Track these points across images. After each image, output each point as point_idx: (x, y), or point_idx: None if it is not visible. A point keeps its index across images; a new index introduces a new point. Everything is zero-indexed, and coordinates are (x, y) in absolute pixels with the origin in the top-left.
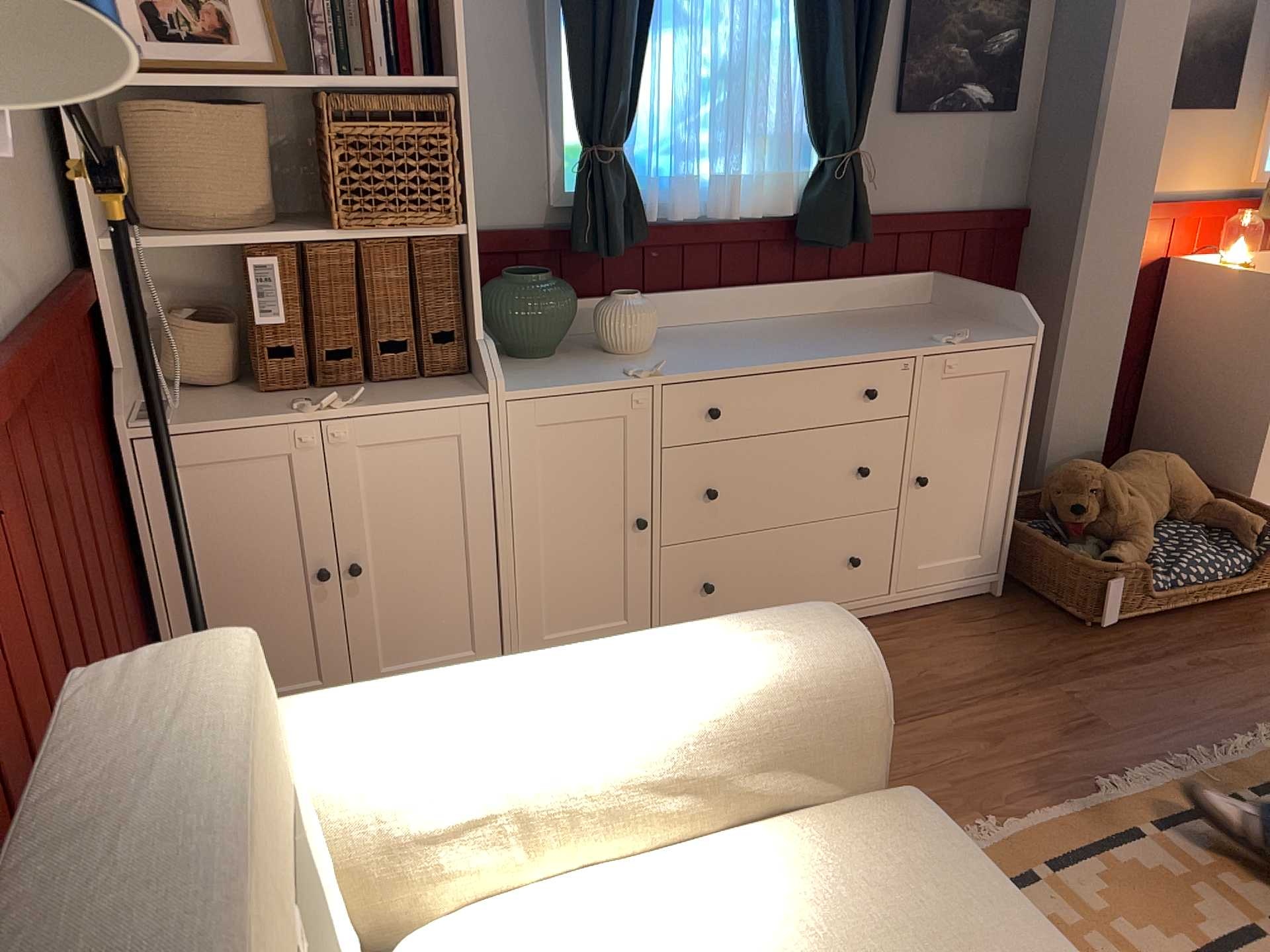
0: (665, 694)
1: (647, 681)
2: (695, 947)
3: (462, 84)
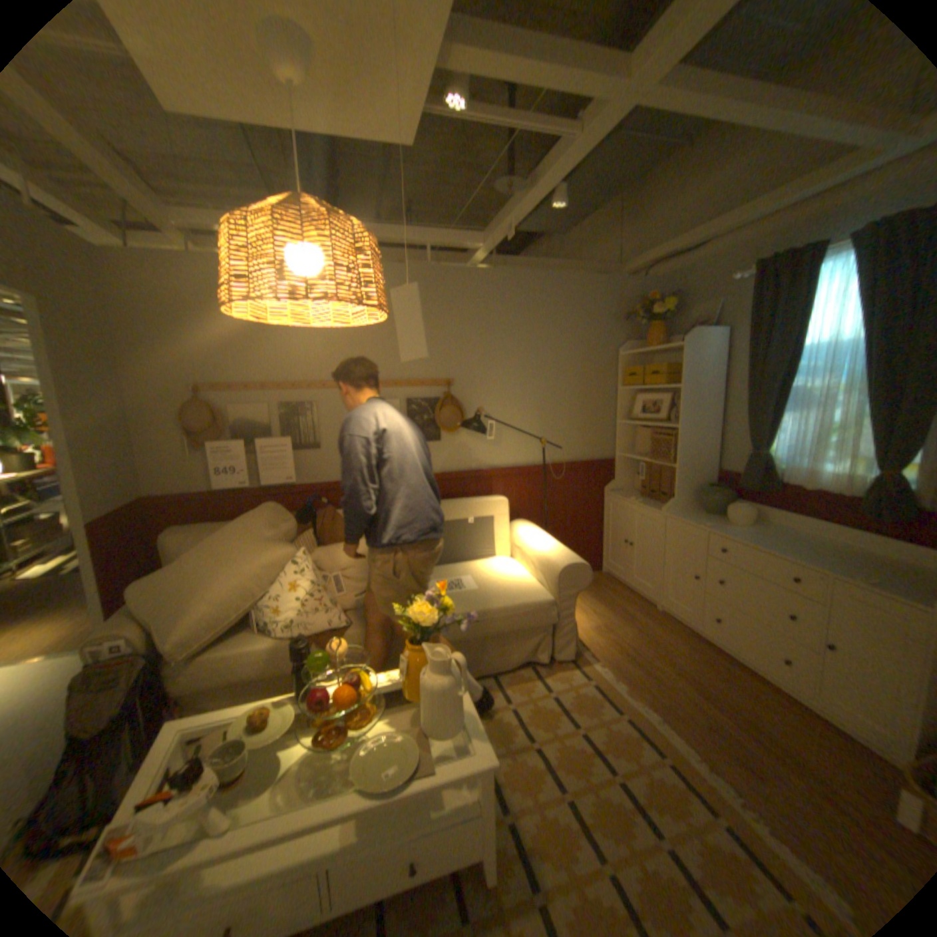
0: (541, 549)
1: (543, 546)
2: (505, 575)
3: (684, 427)
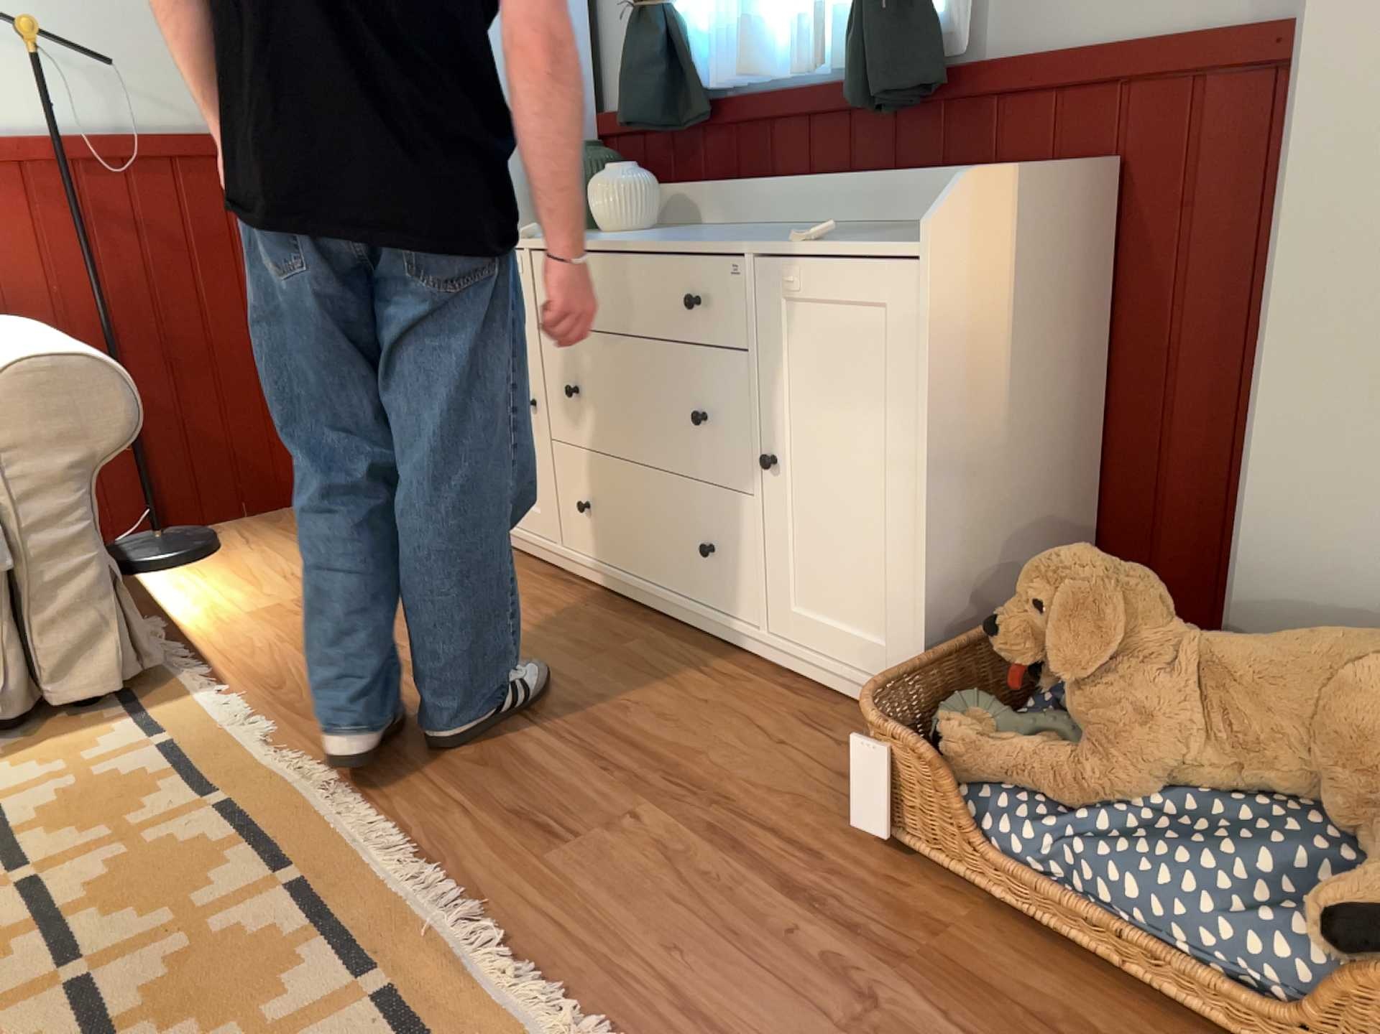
0: None
1: None
2: None
3: None
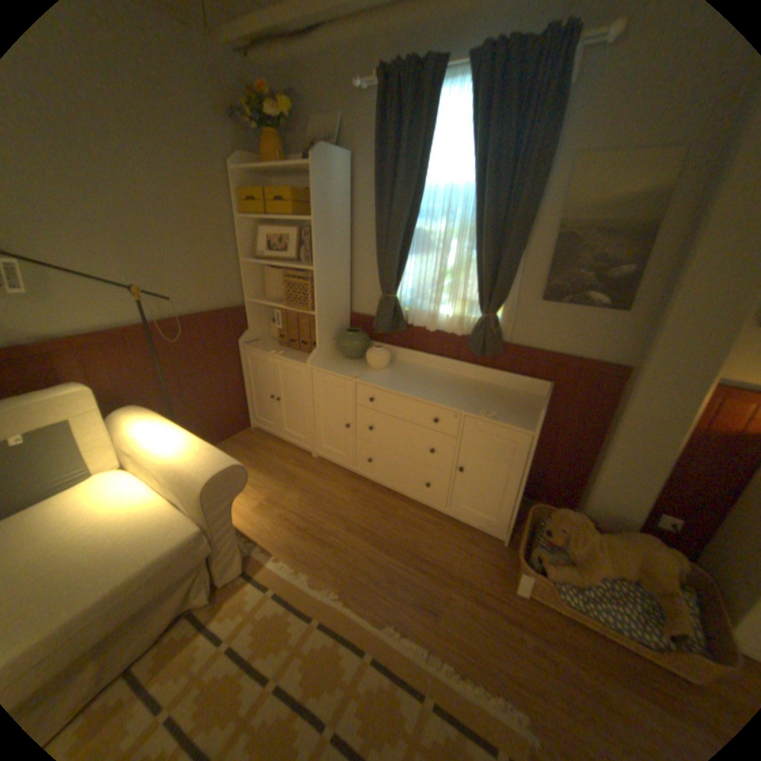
0: (166, 456)
1: (169, 450)
2: (112, 511)
3: (320, 269)
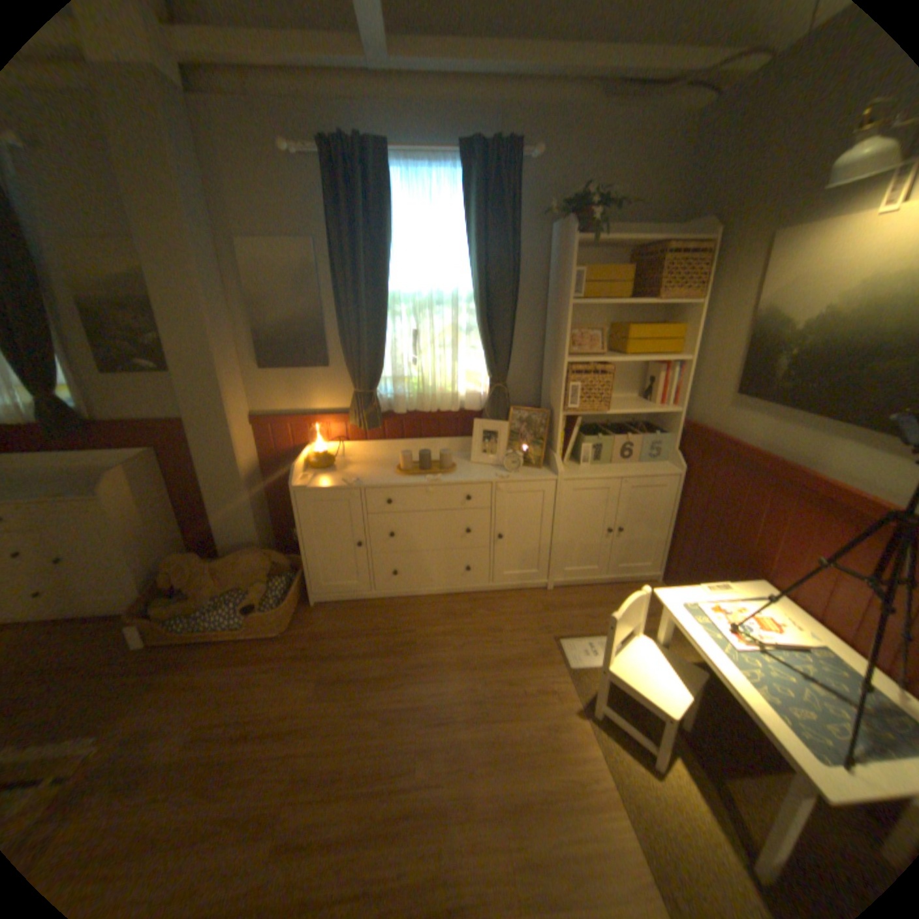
0: None
1: None
2: None
3: None
